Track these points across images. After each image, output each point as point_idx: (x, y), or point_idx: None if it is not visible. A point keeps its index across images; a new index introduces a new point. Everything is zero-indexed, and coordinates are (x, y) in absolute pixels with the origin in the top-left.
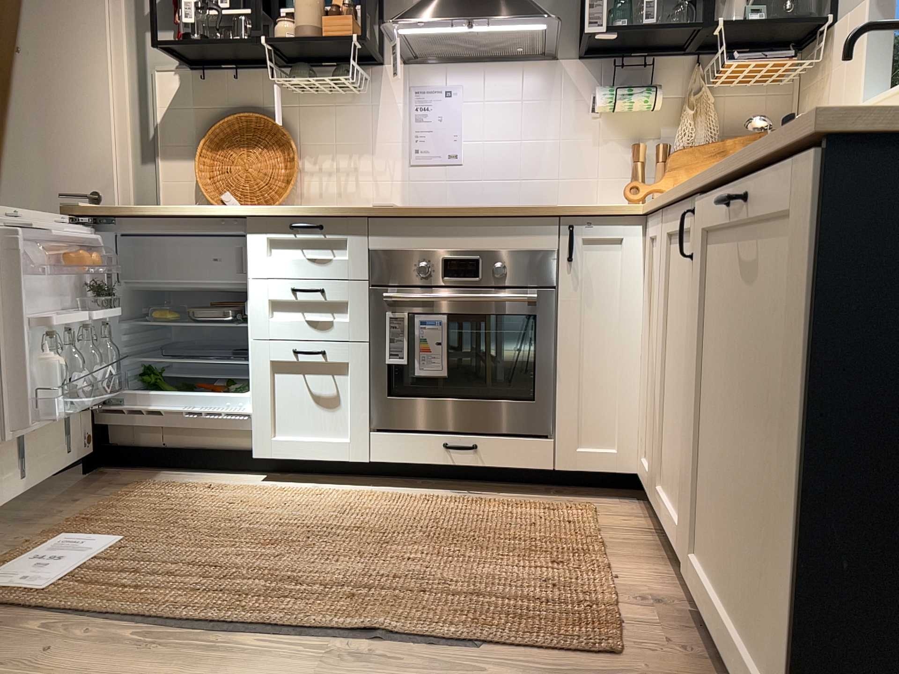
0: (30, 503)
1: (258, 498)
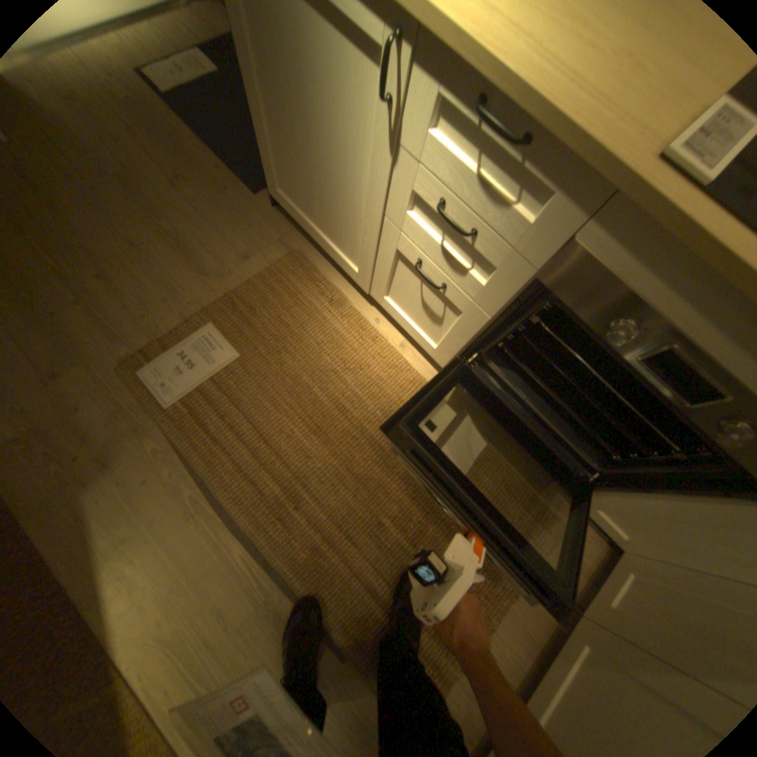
0: (220, 240)
1: (351, 343)
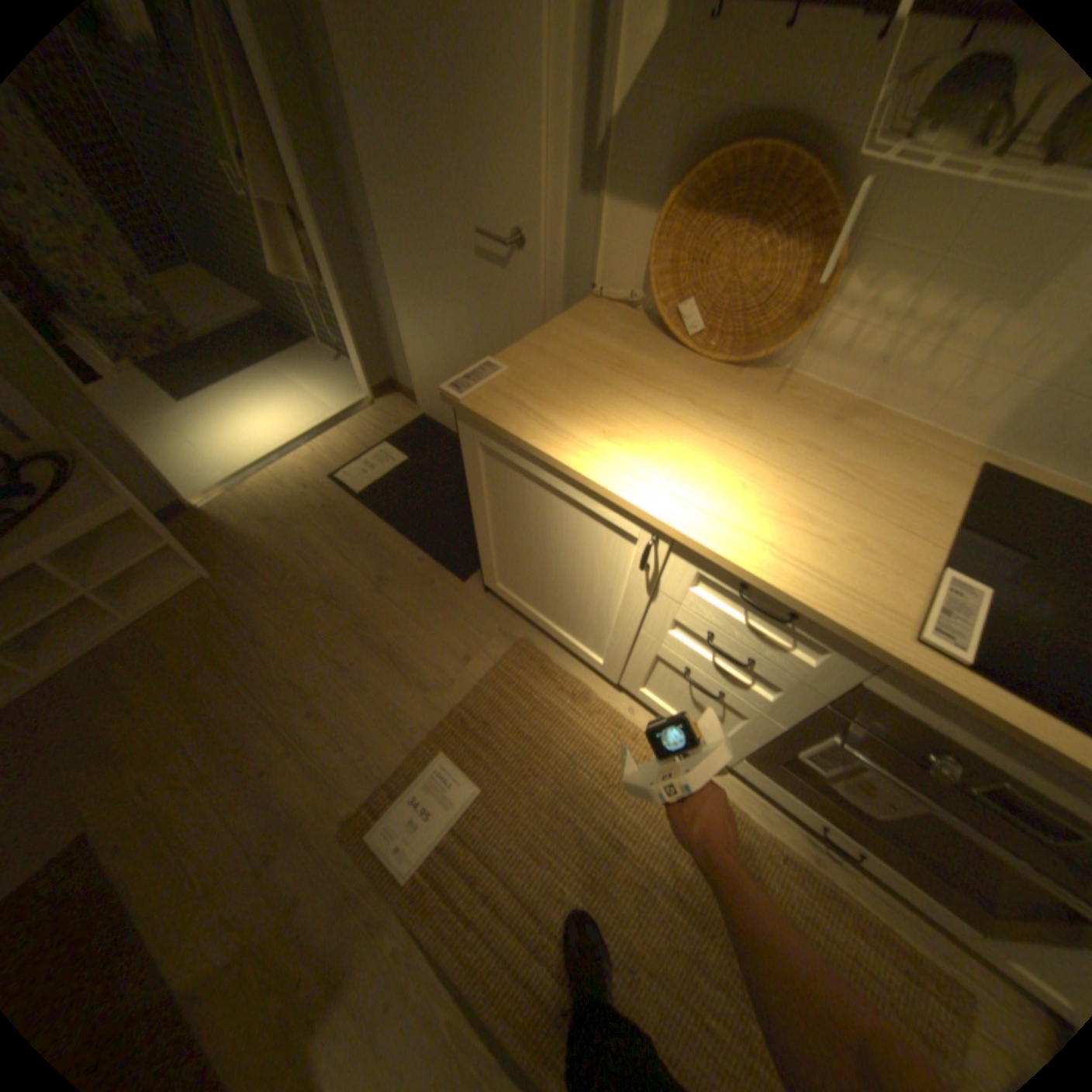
0: (436, 643)
1: (609, 748)
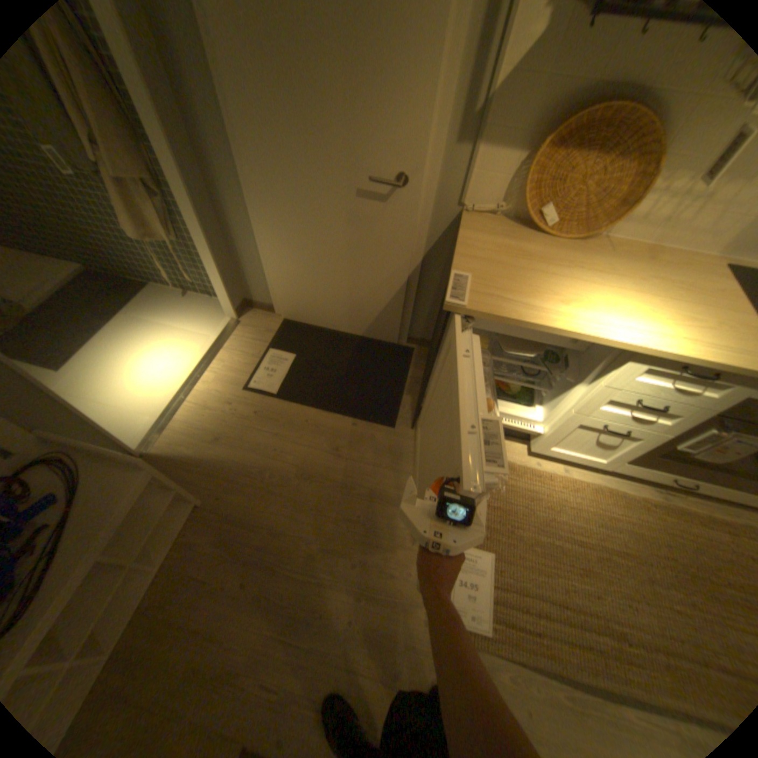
0: (403, 476)
1: (542, 491)
